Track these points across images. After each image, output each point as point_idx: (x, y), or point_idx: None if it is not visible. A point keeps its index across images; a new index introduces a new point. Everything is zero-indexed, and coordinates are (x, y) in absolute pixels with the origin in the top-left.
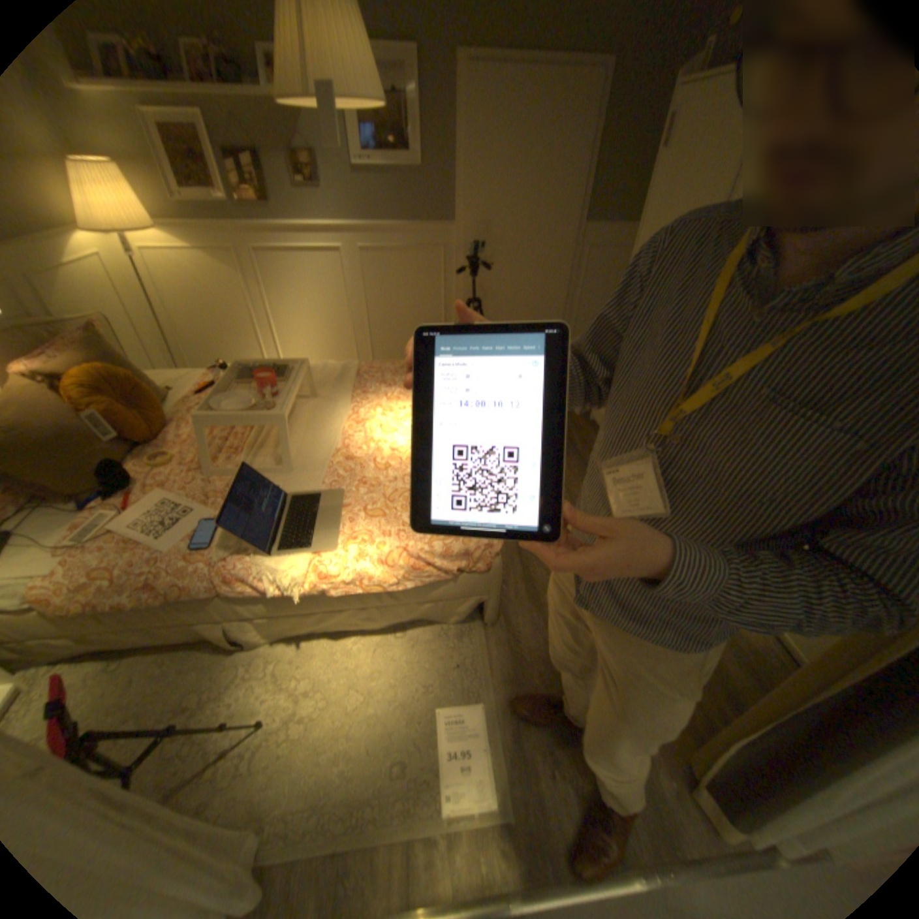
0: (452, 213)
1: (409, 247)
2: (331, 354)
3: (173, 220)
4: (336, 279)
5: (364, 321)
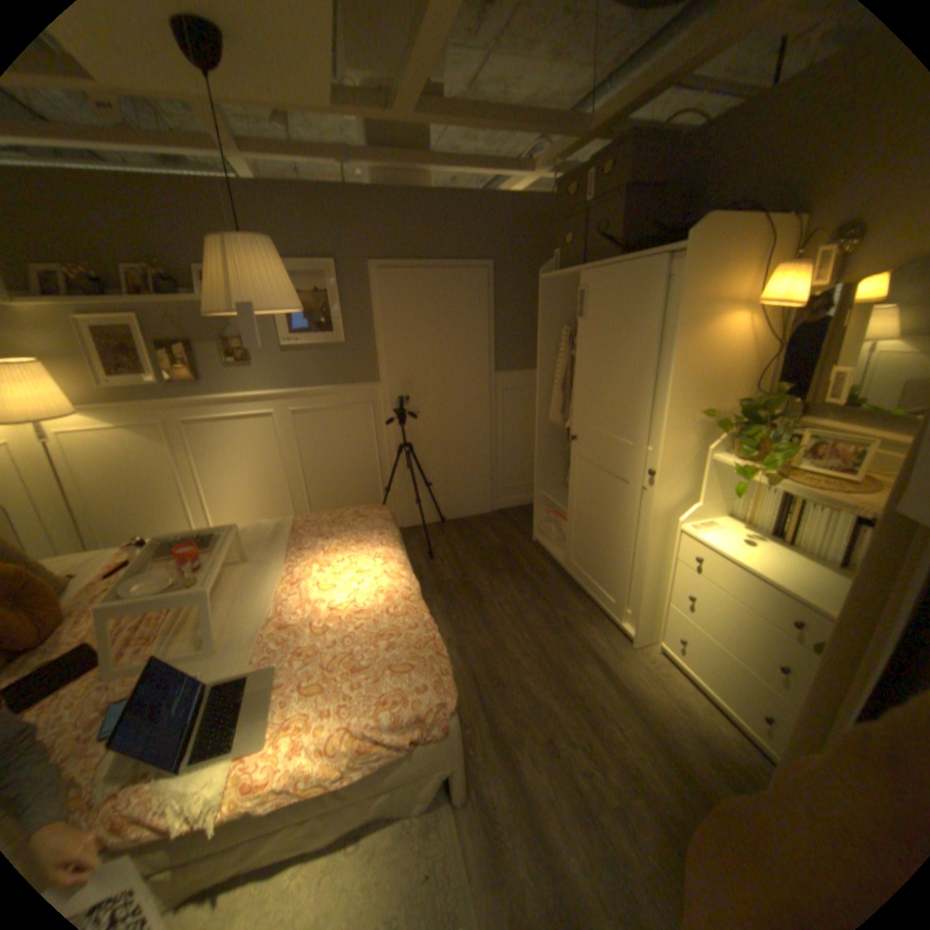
0: (377, 374)
1: (339, 405)
2: (266, 510)
3: (98, 403)
4: (269, 439)
5: (300, 474)
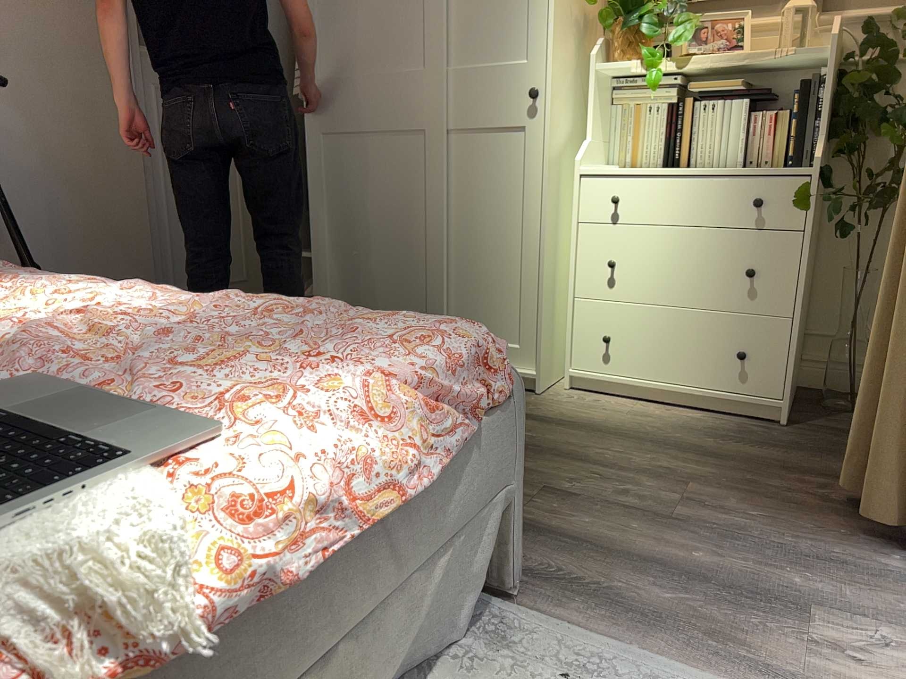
0: None
1: None
2: None
3: None
4: None
5: None
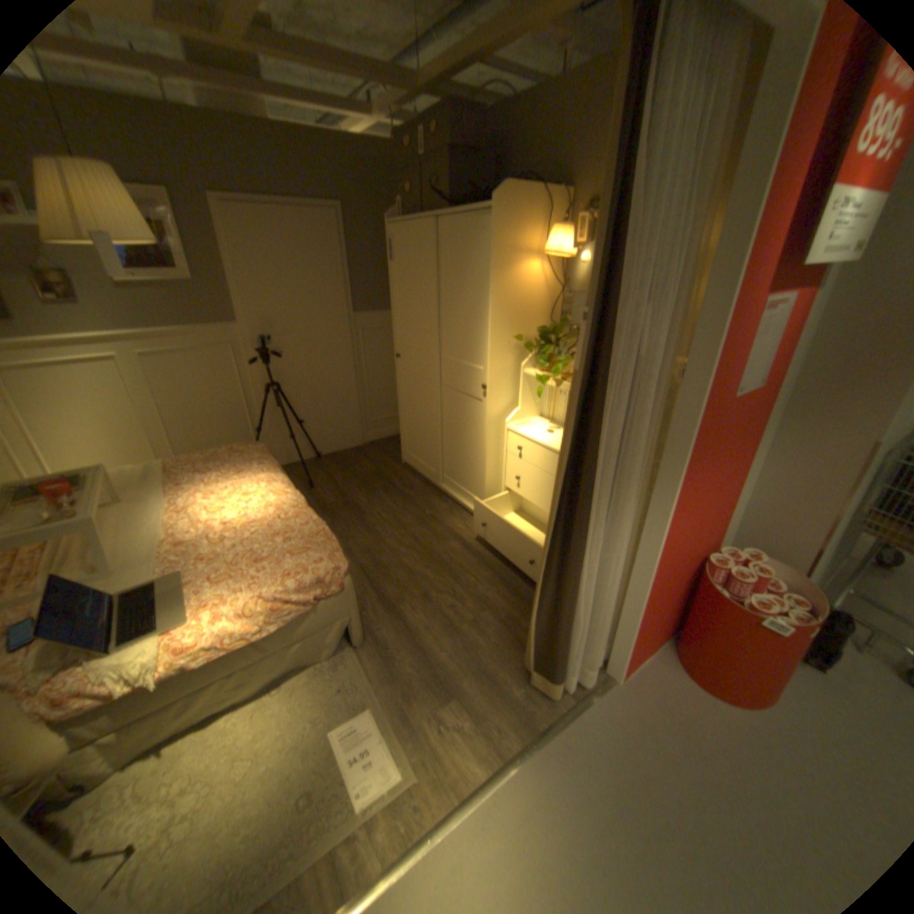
0: (233, 315)
1: (195, 347)
2: (123, 462)
3: None
4: (116, 386)
5: (159, 421)
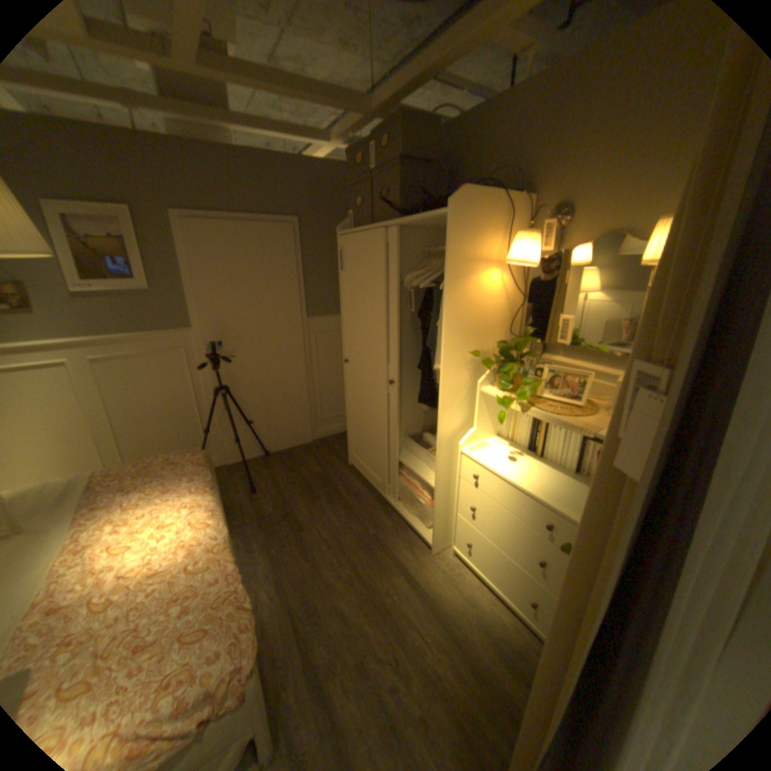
0: (187, 320)
1: (147, 351)
2: (65, 464)
3: None
4: (63, 389)
5: (105, 423)
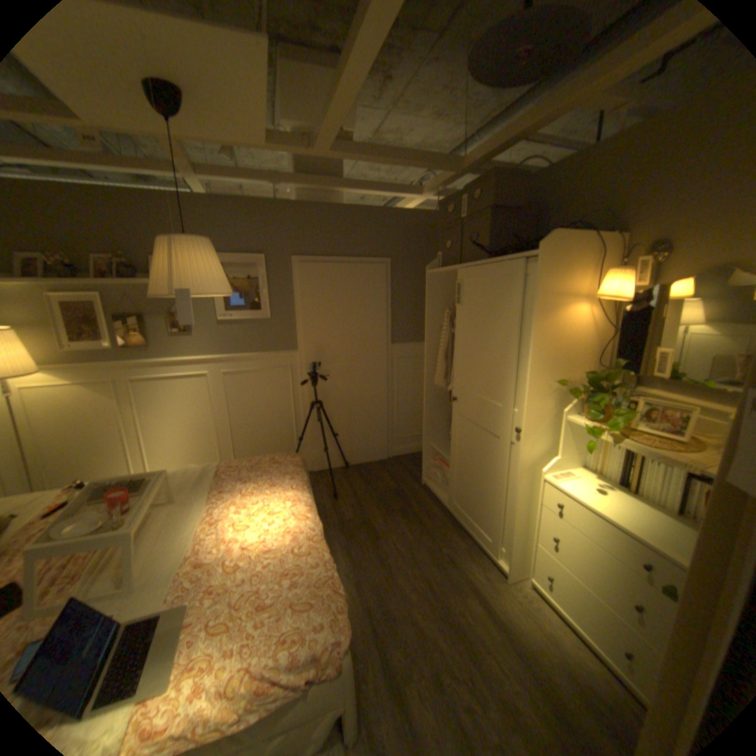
0: (295, 344)
1: (263, 368)
2: (195, 456)
3: (58, 364)
4: (202, 395)
5: (226, 425)
